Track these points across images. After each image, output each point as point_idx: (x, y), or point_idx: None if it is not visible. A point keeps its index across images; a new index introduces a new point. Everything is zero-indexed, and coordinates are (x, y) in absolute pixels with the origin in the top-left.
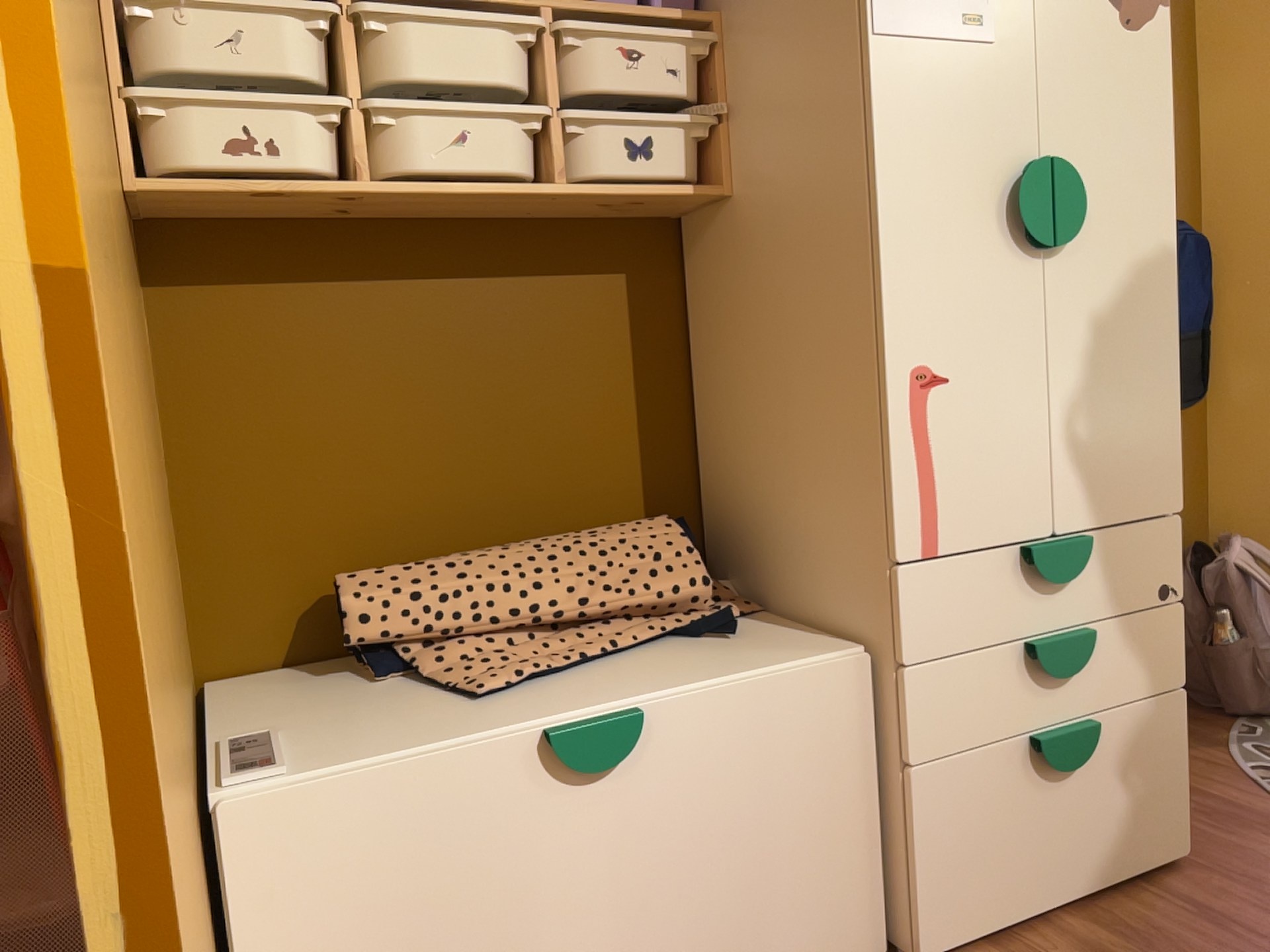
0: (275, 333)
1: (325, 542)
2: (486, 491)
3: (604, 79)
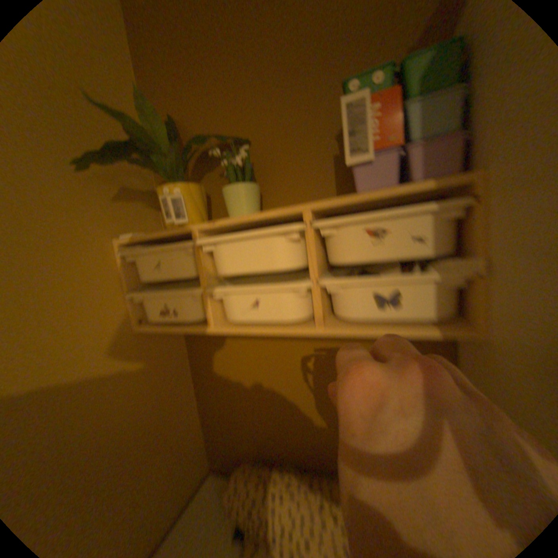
0: (223, 357)
1: (245, 440)
2: (312, 442)
3: (350, 256)
